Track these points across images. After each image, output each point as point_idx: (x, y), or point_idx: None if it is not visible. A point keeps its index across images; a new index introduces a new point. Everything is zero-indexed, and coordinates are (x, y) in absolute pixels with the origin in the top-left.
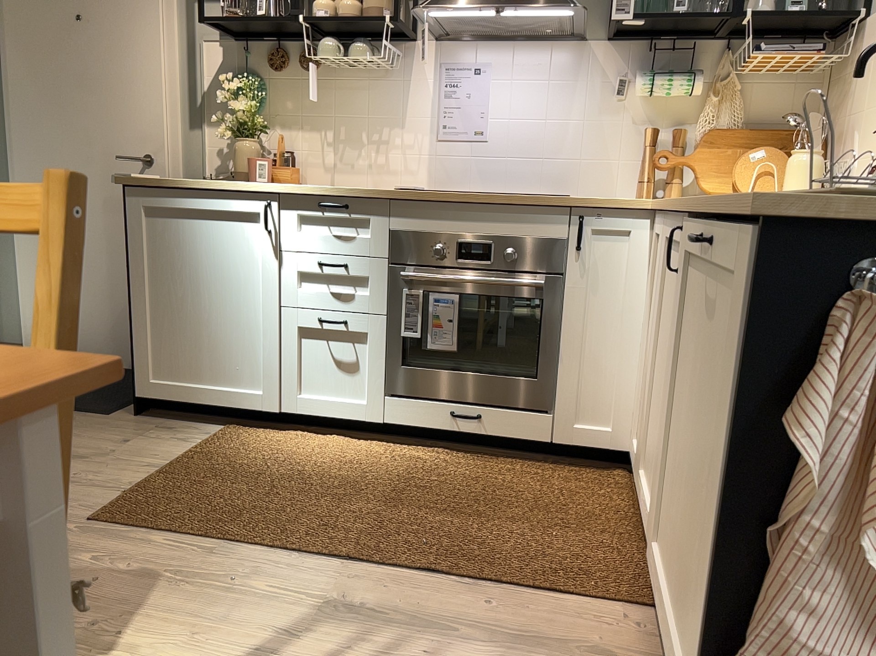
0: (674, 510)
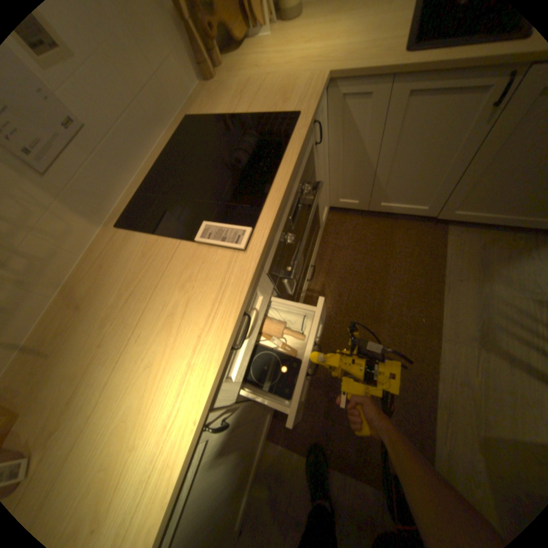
0: (484, 196)
